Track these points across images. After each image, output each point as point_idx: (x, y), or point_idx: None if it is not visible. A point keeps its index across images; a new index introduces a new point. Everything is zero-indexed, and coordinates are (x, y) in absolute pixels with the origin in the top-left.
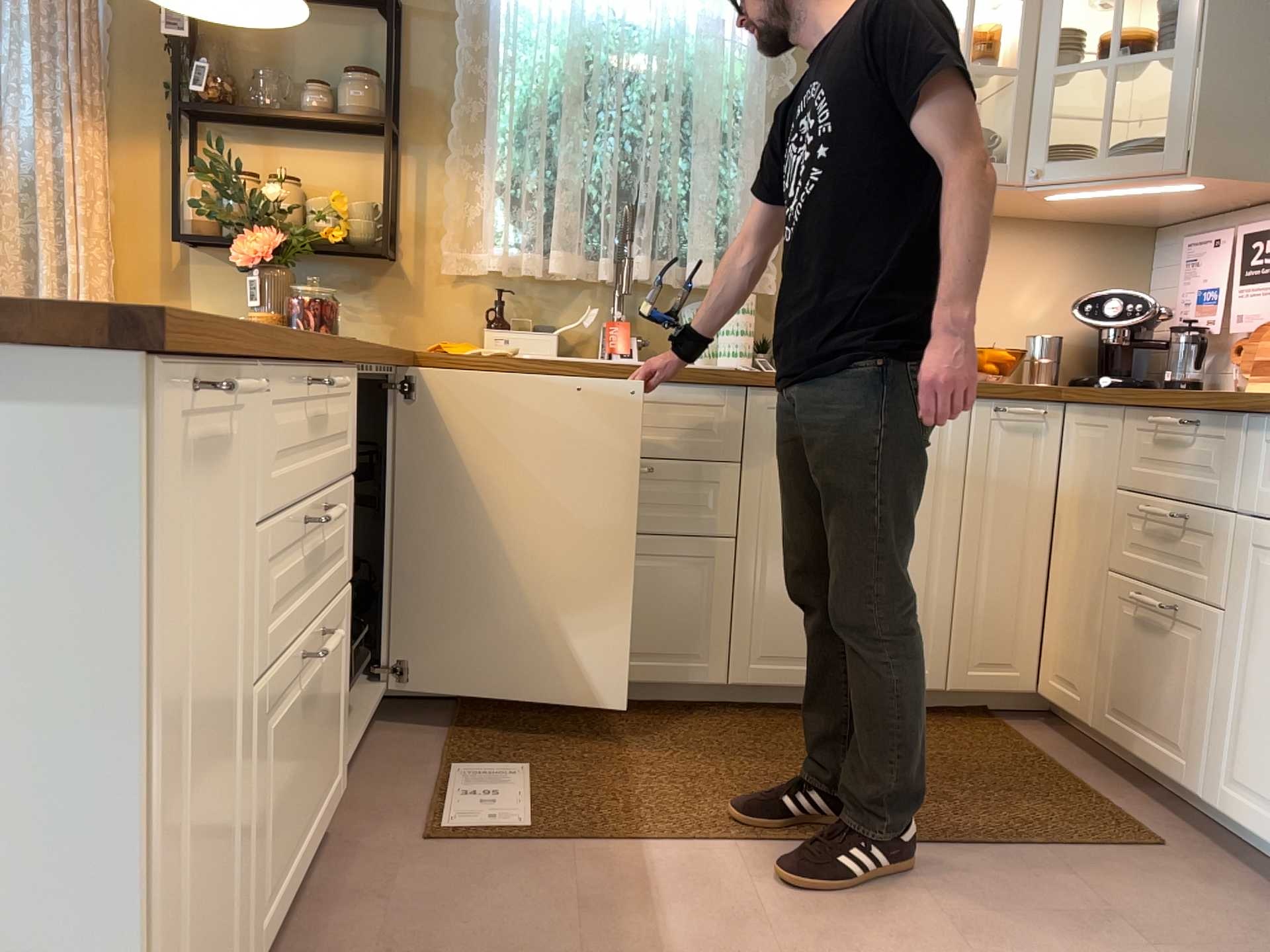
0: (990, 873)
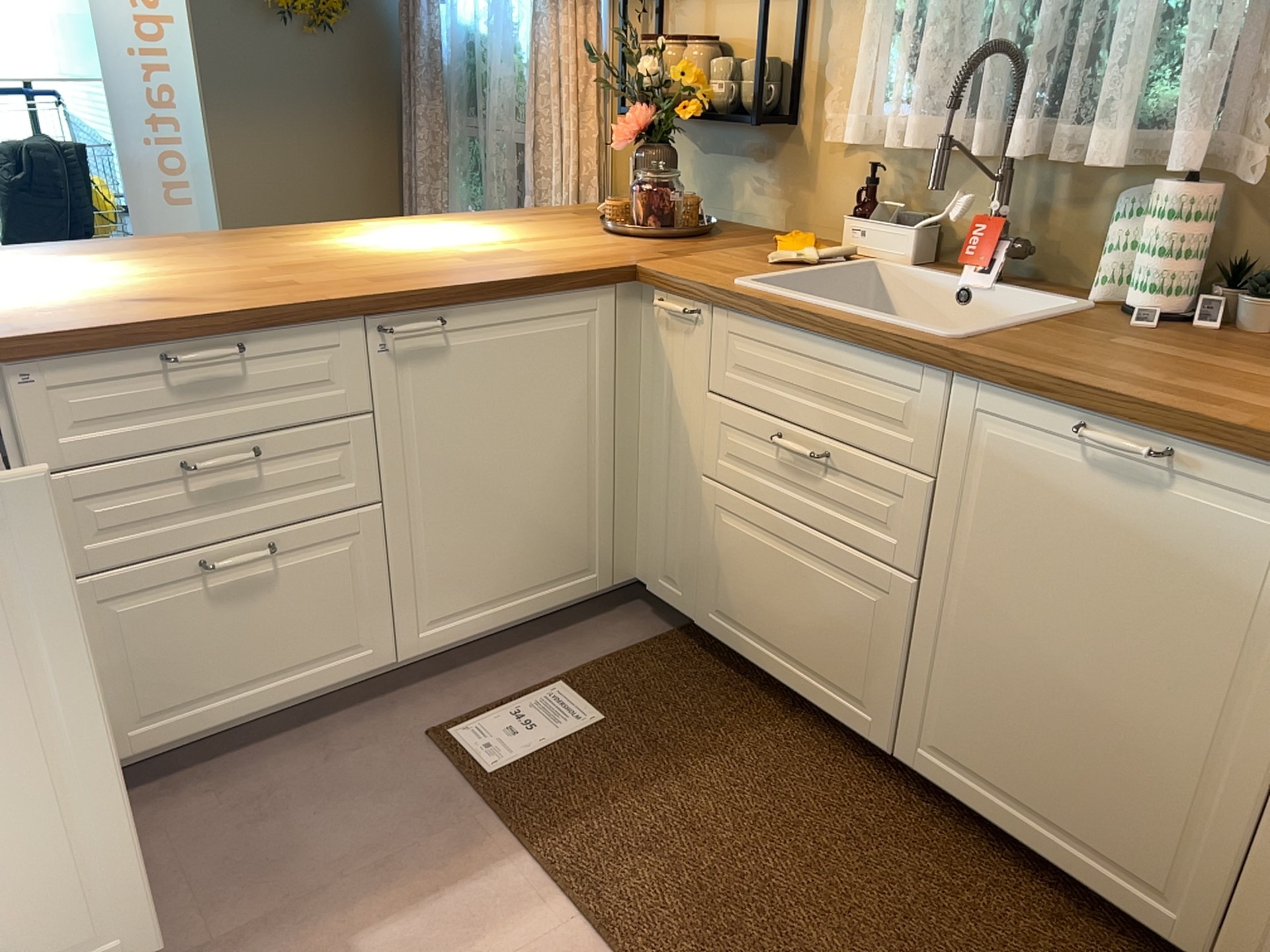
0: None
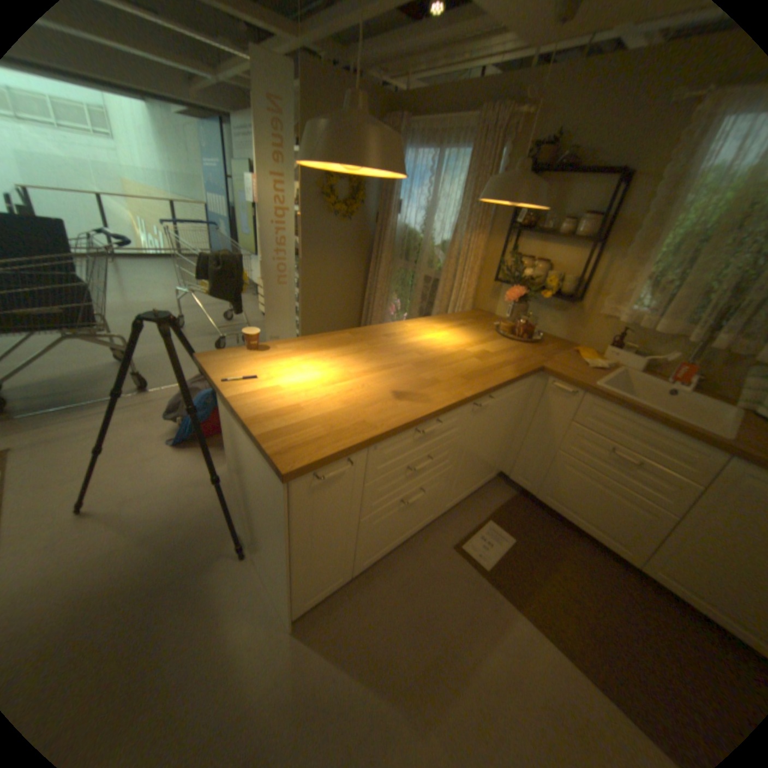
0: None
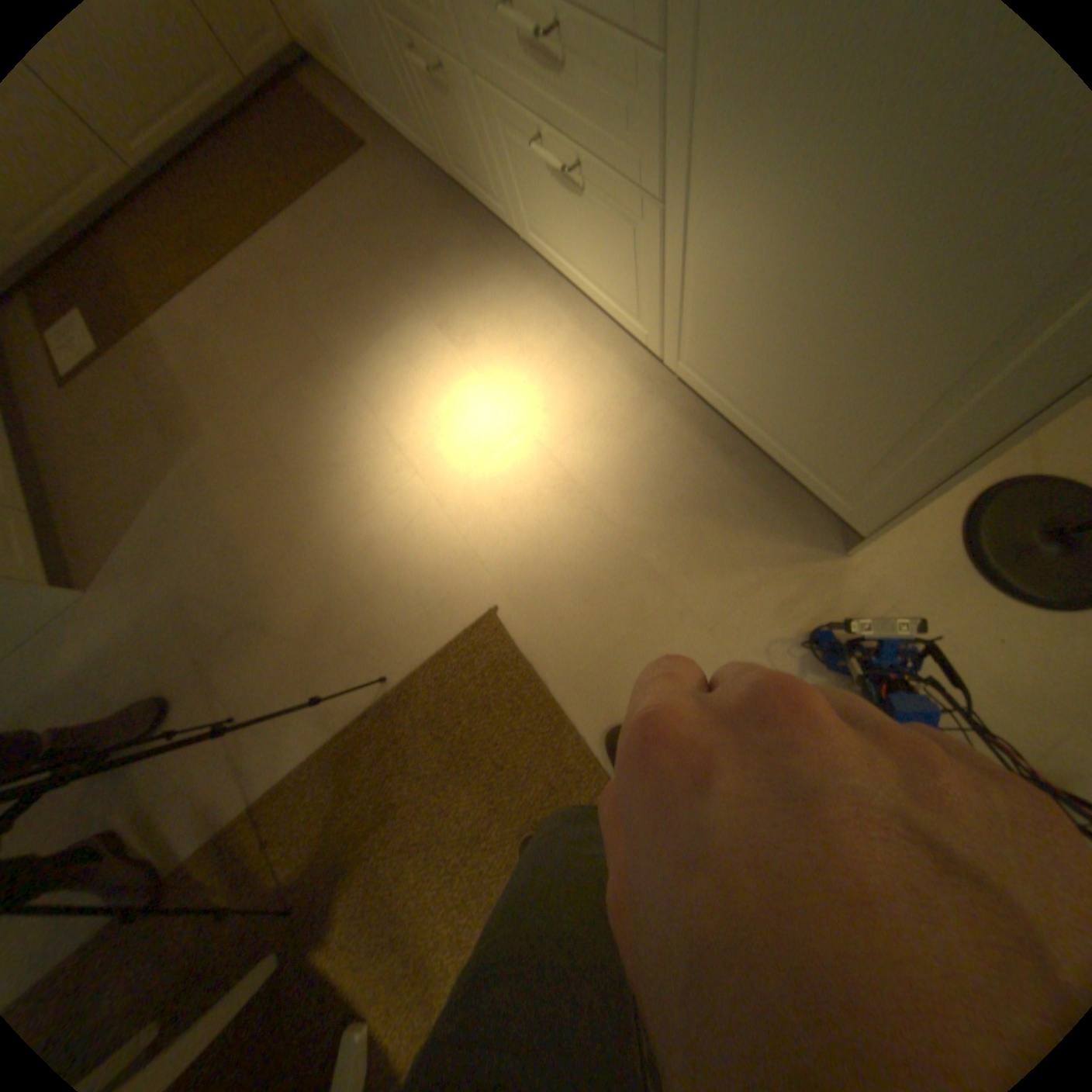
0: (289, 223)
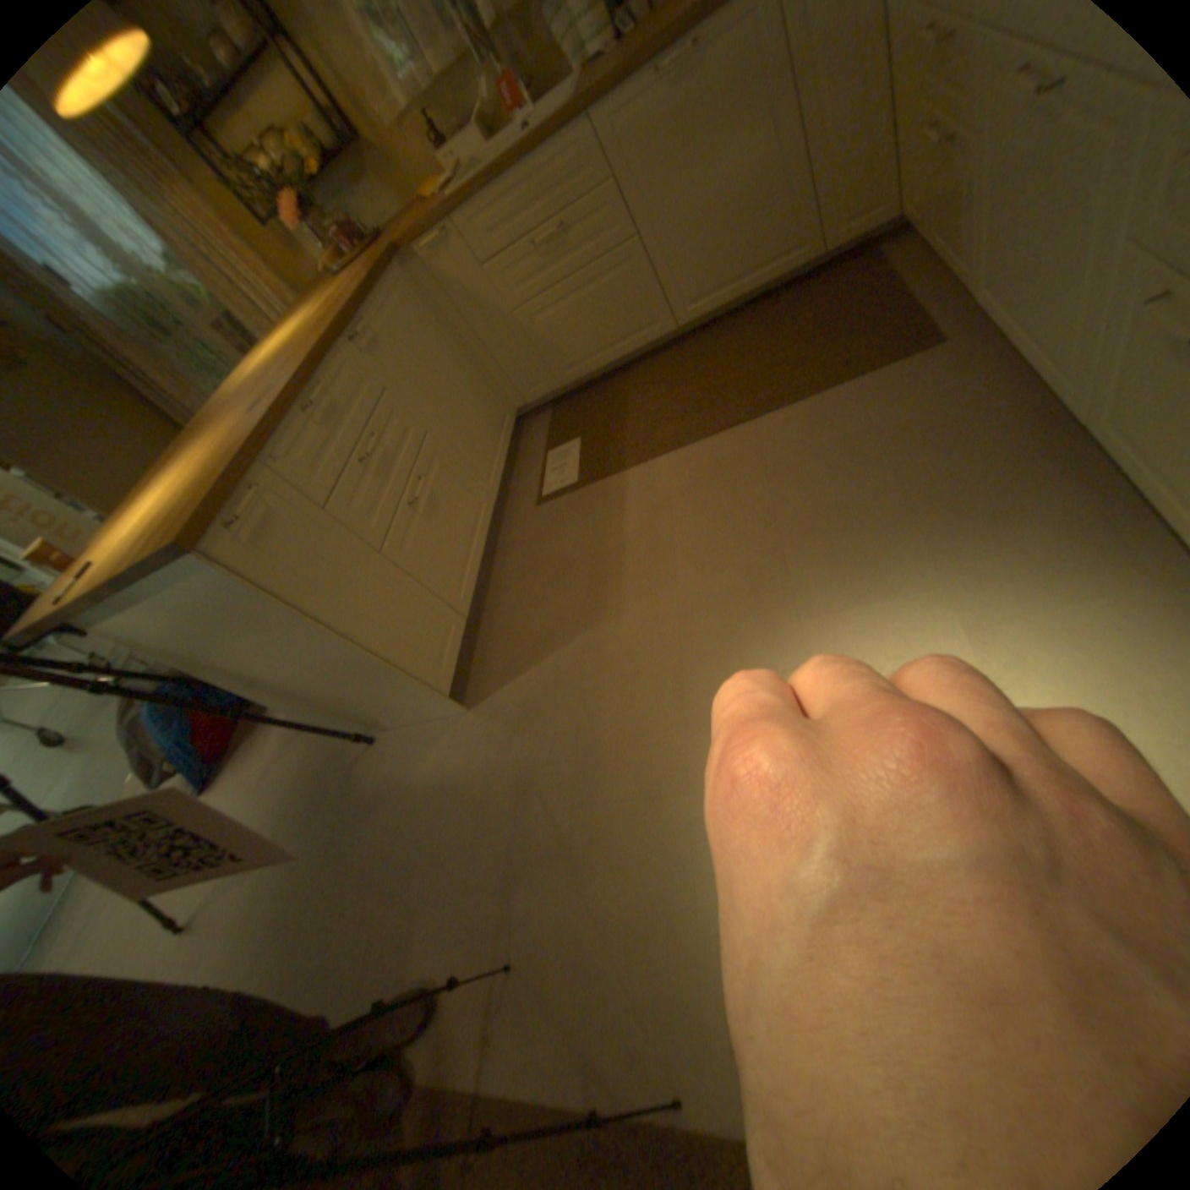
0: (808, 415)
